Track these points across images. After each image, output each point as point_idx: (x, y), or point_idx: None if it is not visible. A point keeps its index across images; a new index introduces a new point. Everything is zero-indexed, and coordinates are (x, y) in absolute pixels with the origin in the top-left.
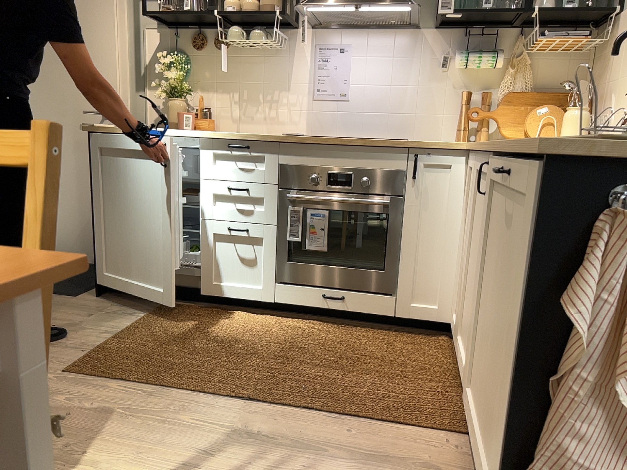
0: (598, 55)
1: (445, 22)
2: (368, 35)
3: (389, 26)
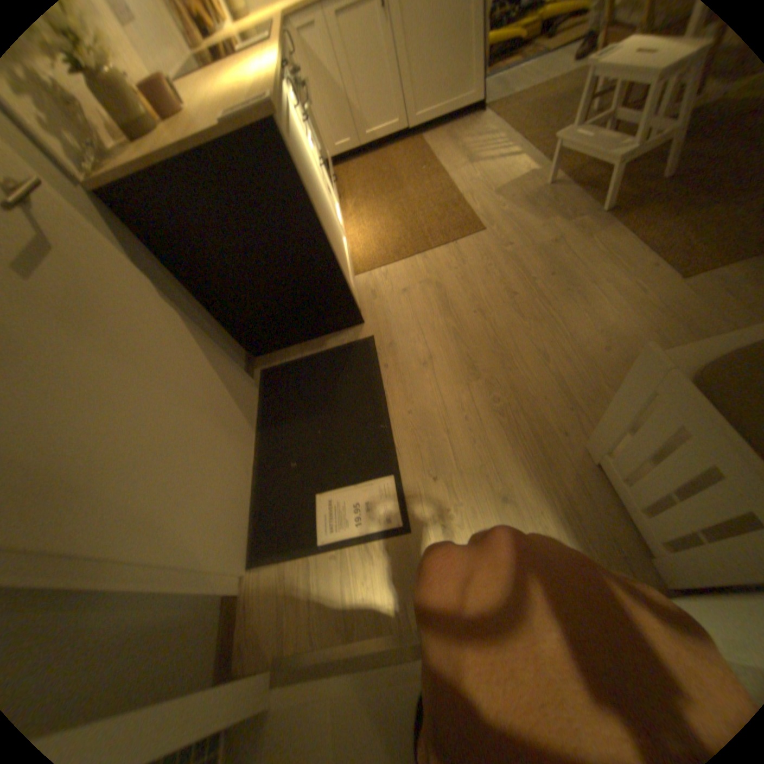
0: None
1: None
2: None
3: None
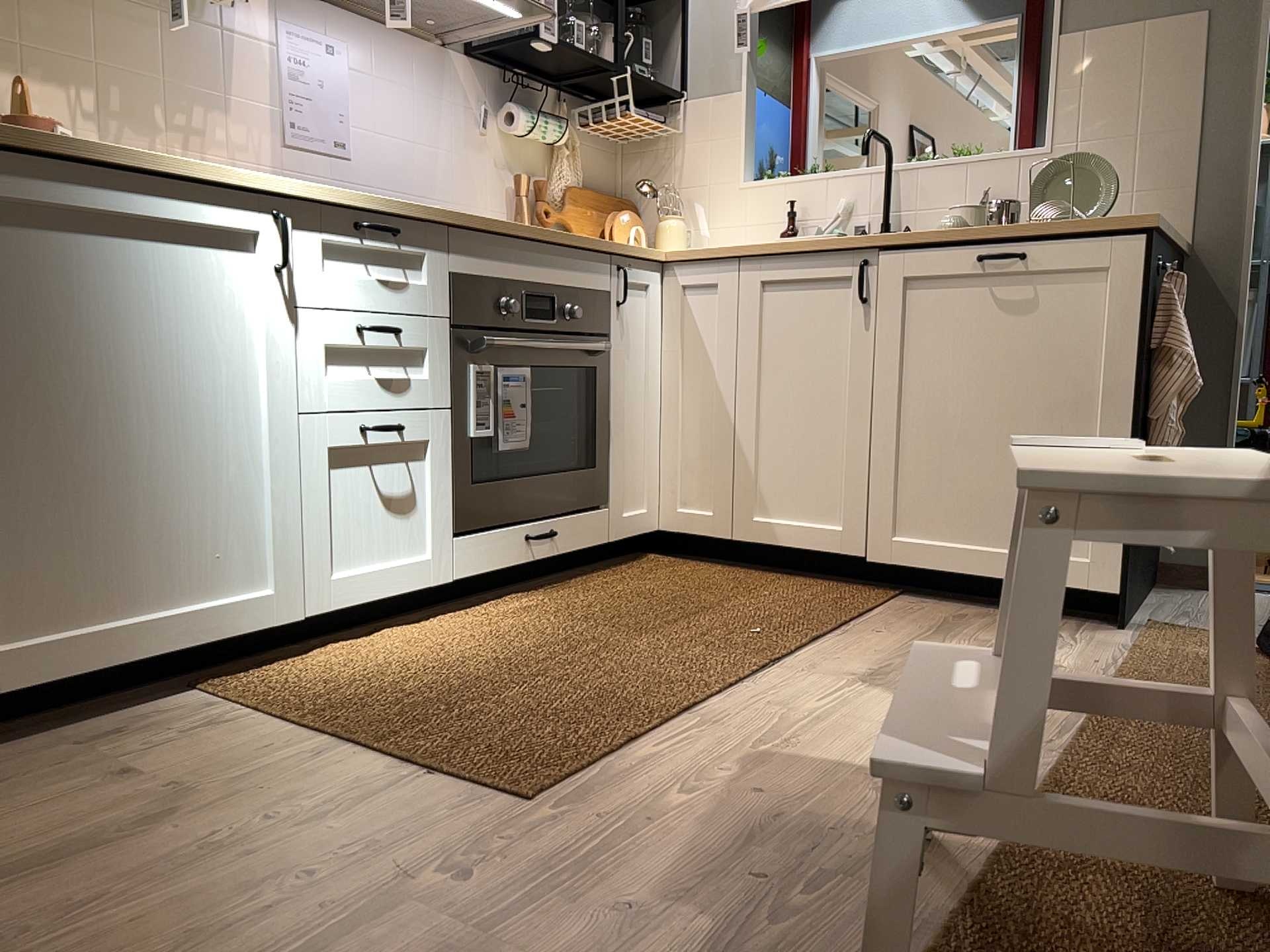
0: (640, 150)
1: (493, 53)
2: (375, 37)
3: (406, 30)
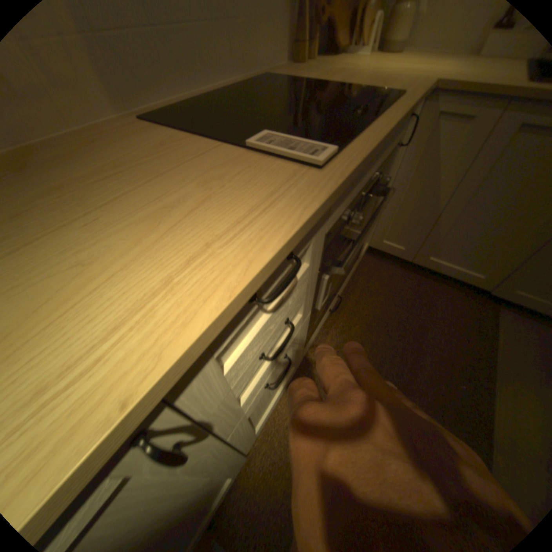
0: None
1: None
2: None
3: None
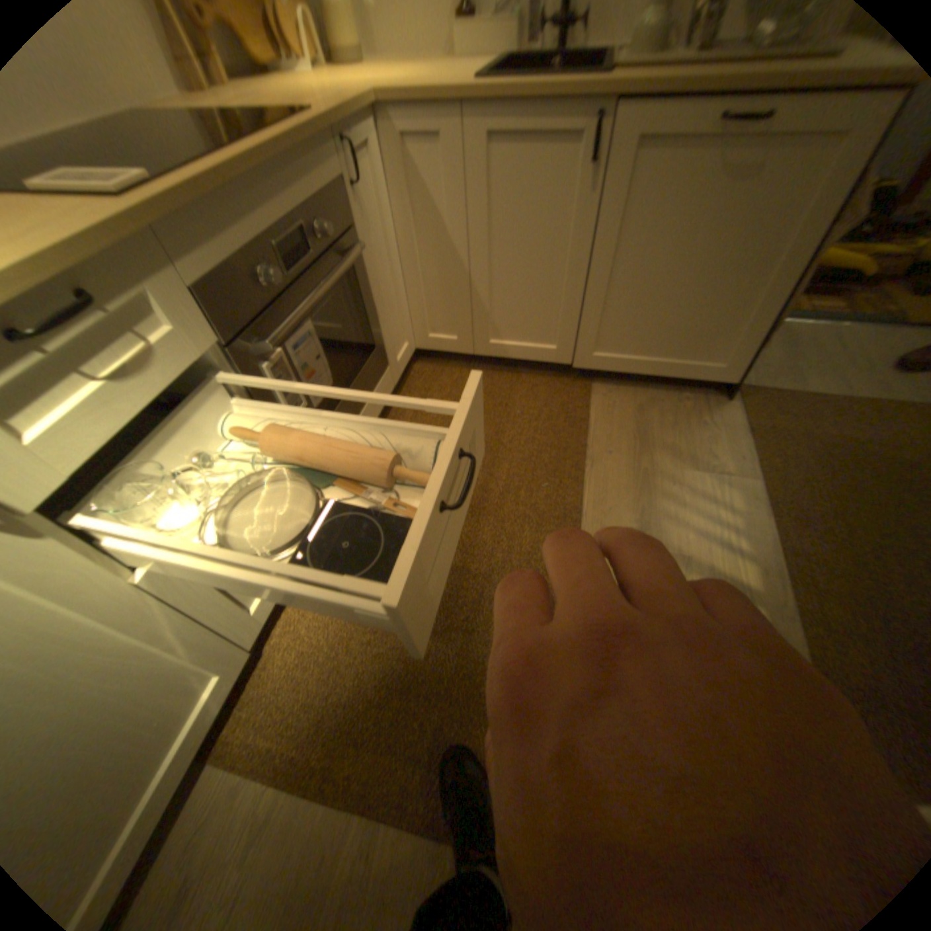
0: None
1: None
2: None
3: None
